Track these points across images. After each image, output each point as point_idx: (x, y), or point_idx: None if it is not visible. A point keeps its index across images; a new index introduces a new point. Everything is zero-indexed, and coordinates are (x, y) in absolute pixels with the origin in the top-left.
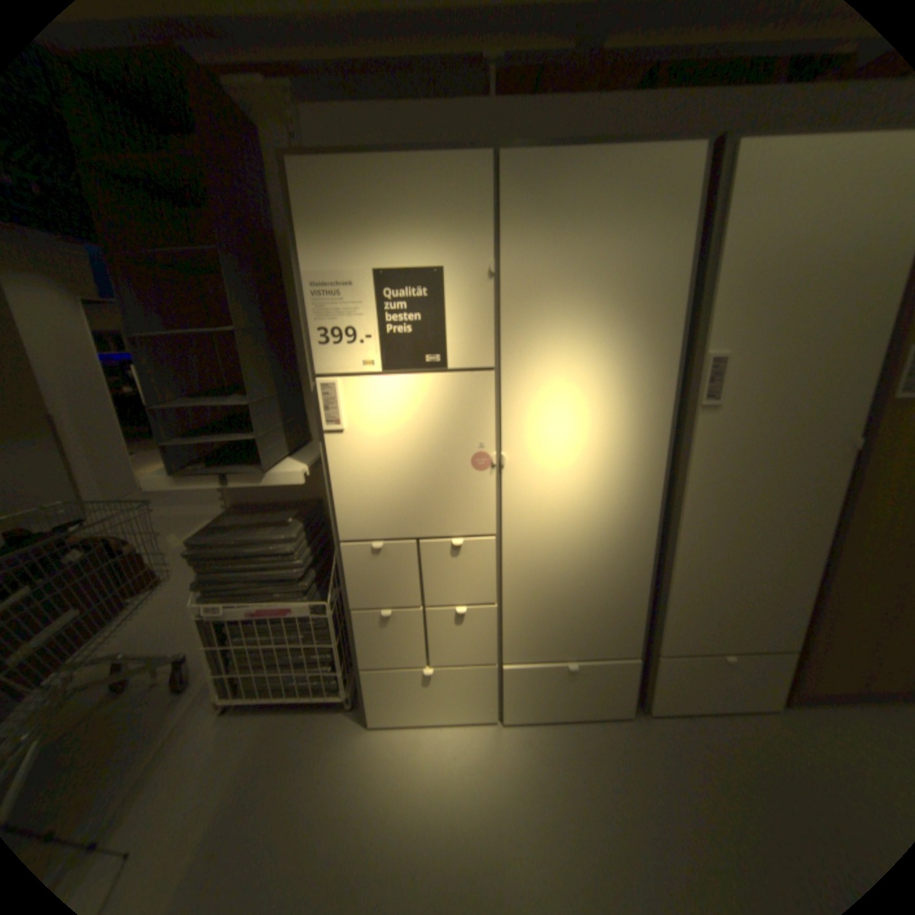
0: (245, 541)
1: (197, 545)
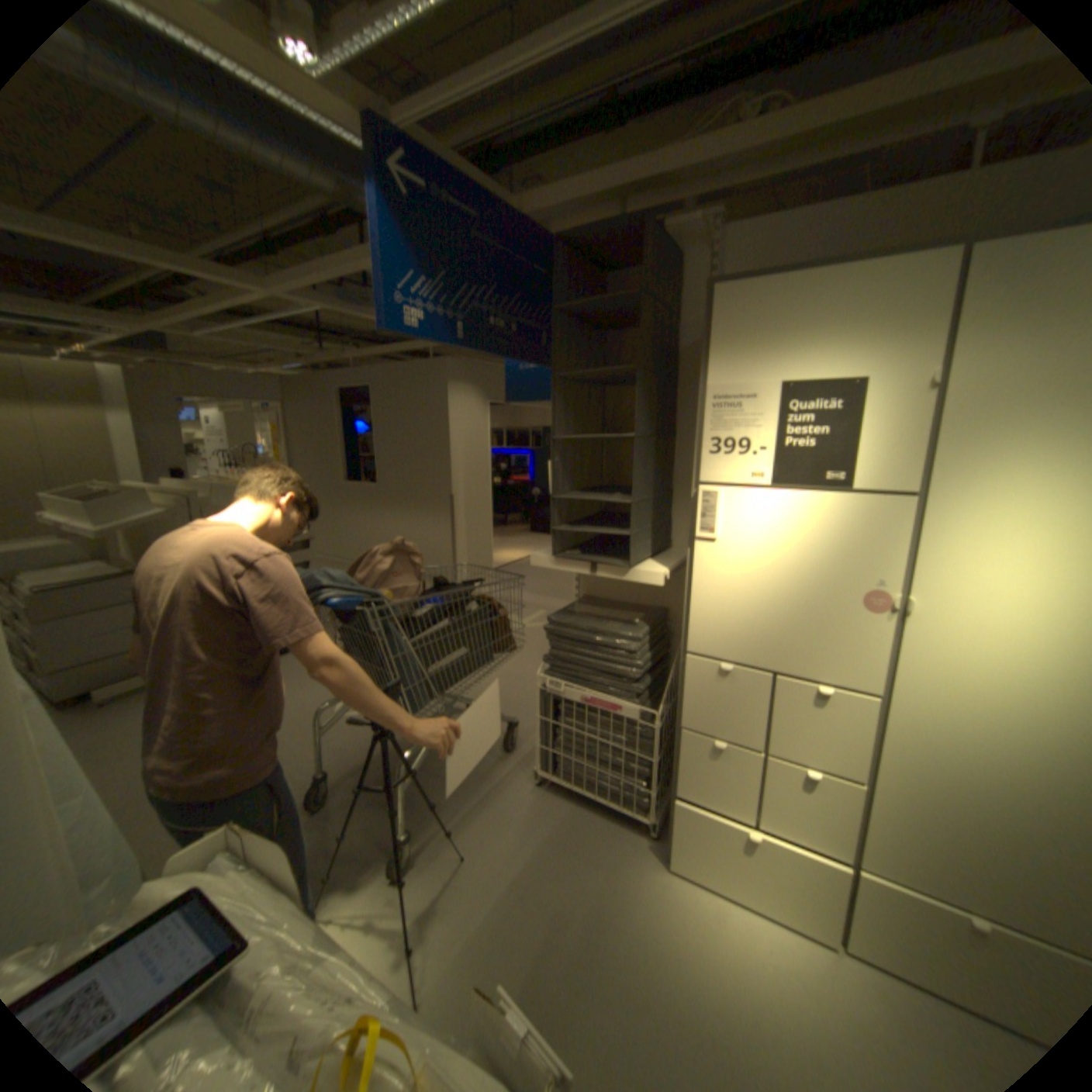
0: (596, 630)
1: (557, 622)
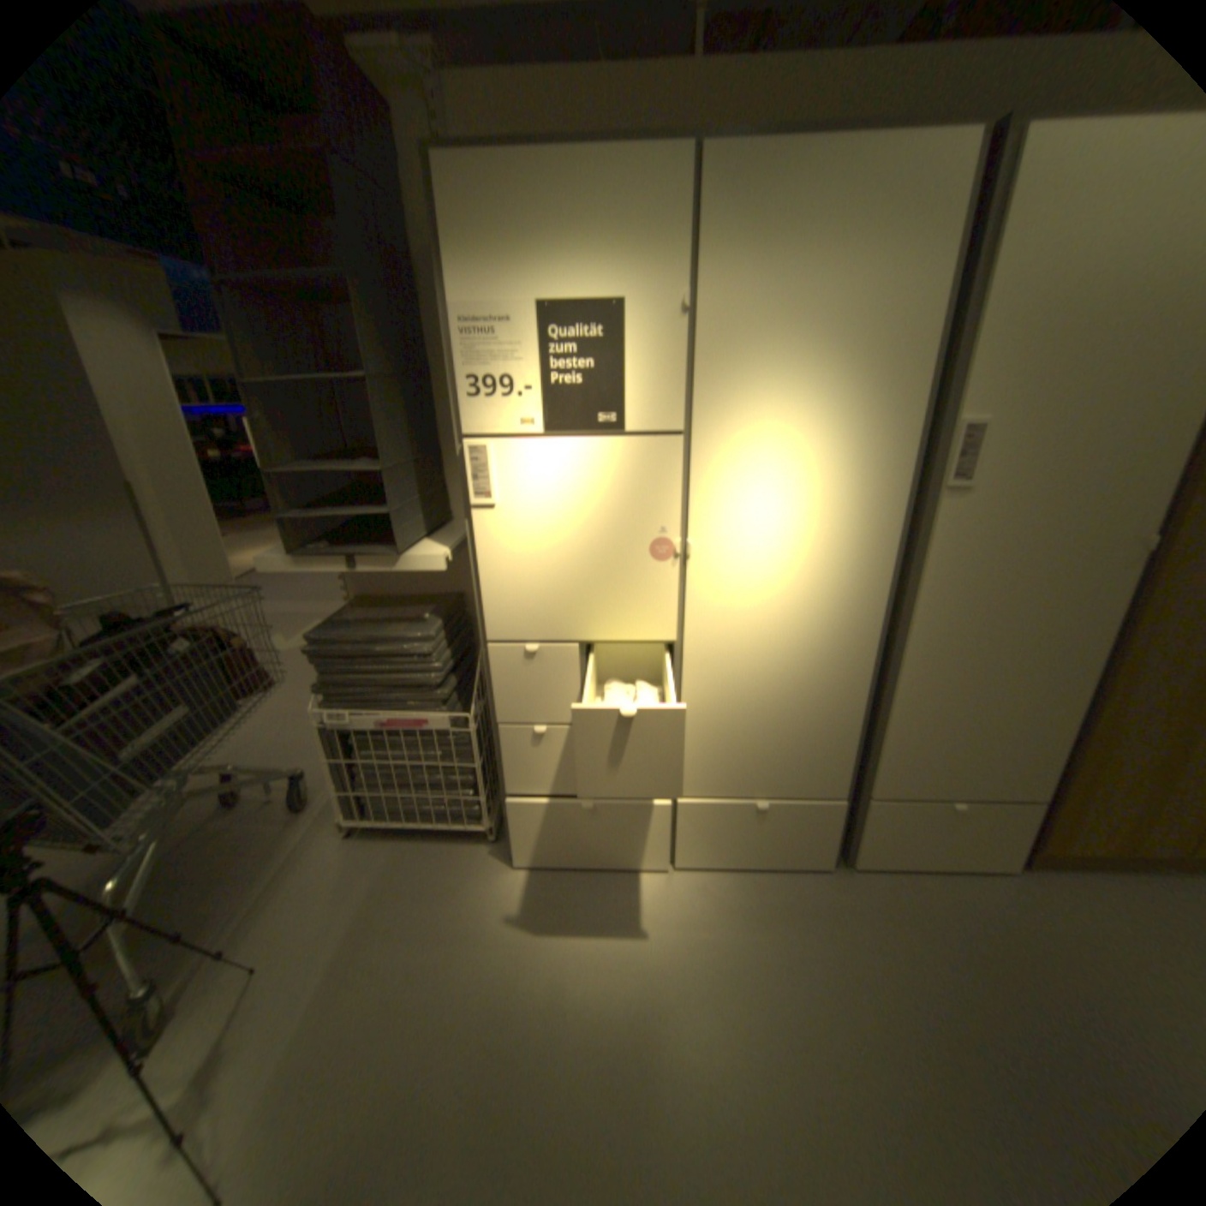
0: (375, 639)
1: (320, 641)
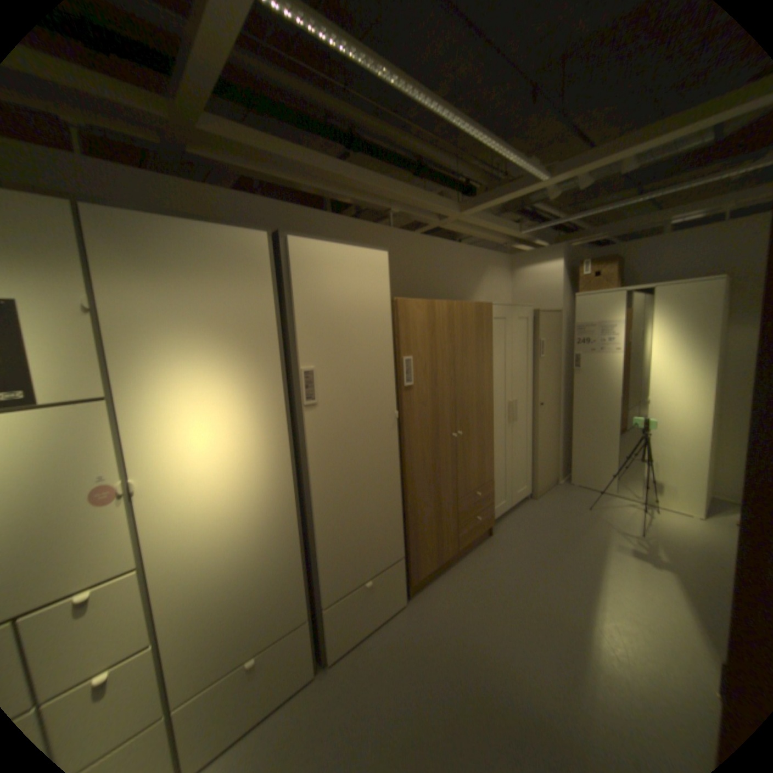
0: None
1: None
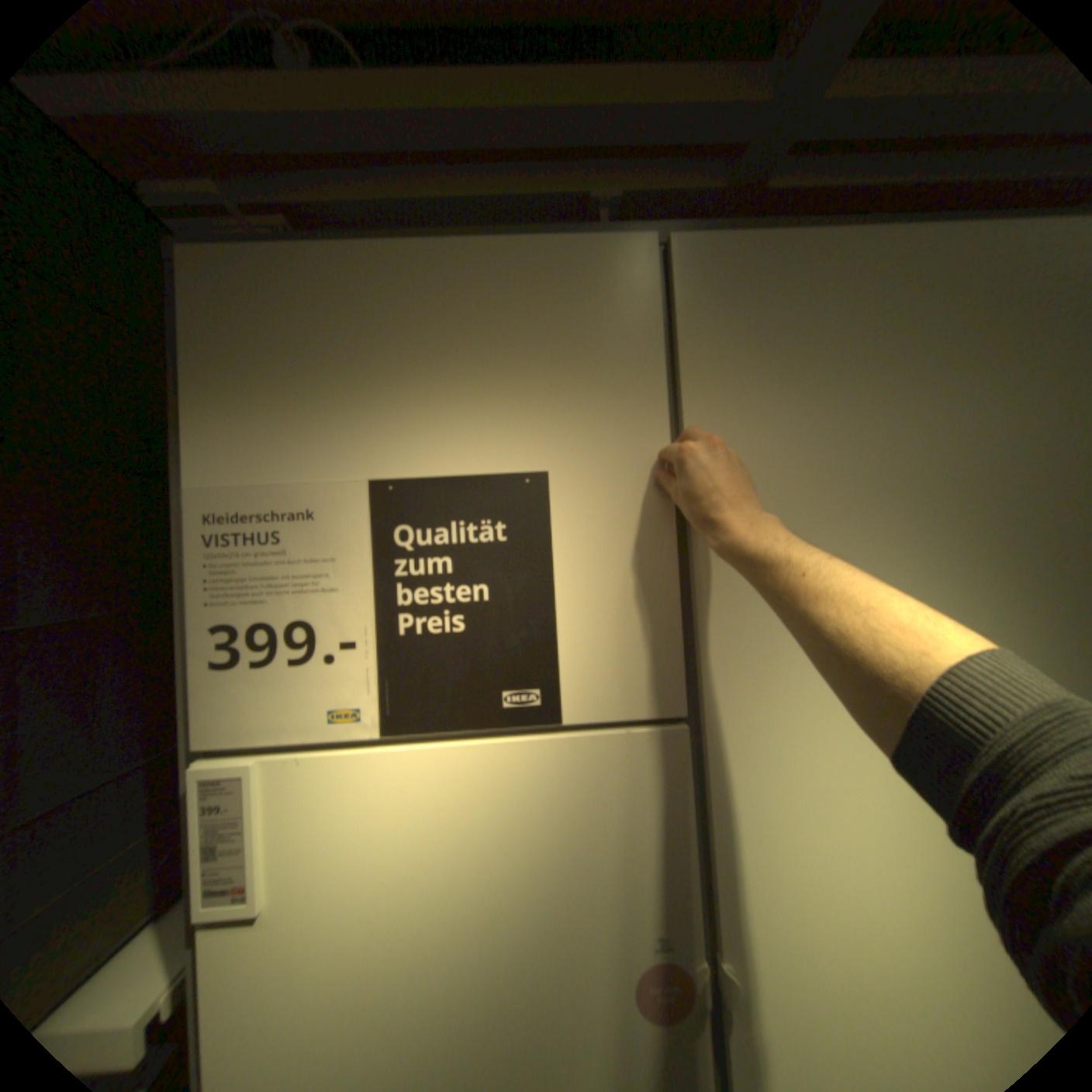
0: None
1: None
